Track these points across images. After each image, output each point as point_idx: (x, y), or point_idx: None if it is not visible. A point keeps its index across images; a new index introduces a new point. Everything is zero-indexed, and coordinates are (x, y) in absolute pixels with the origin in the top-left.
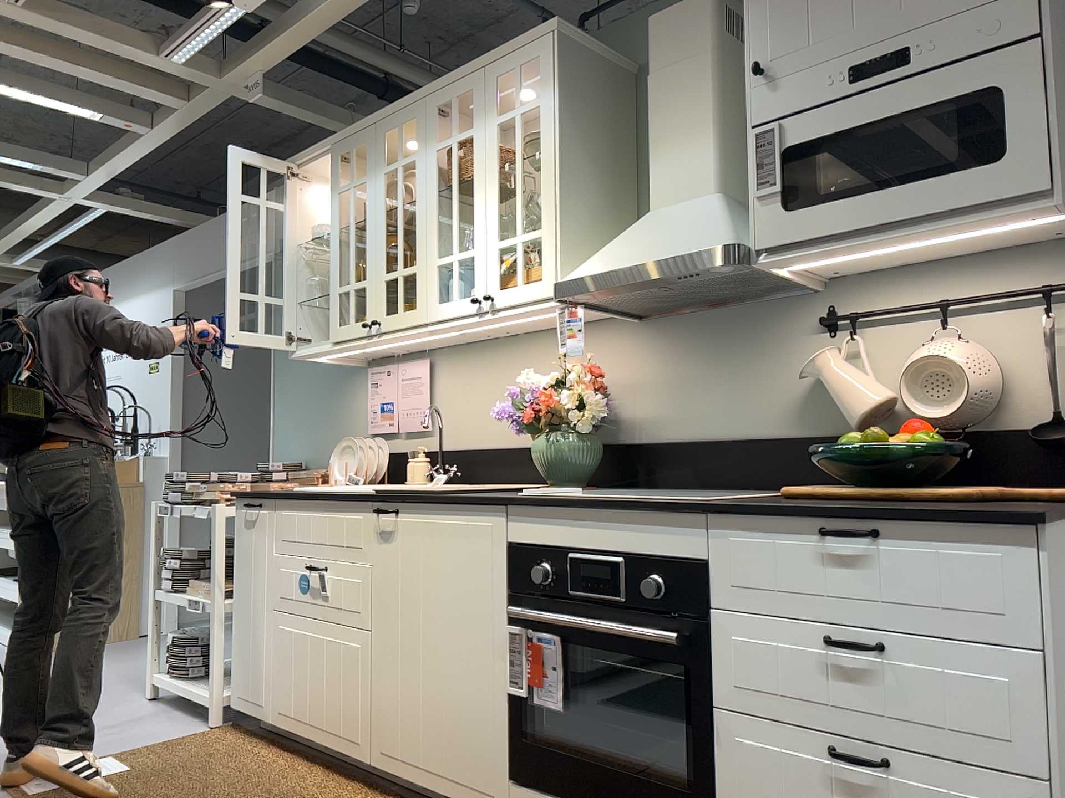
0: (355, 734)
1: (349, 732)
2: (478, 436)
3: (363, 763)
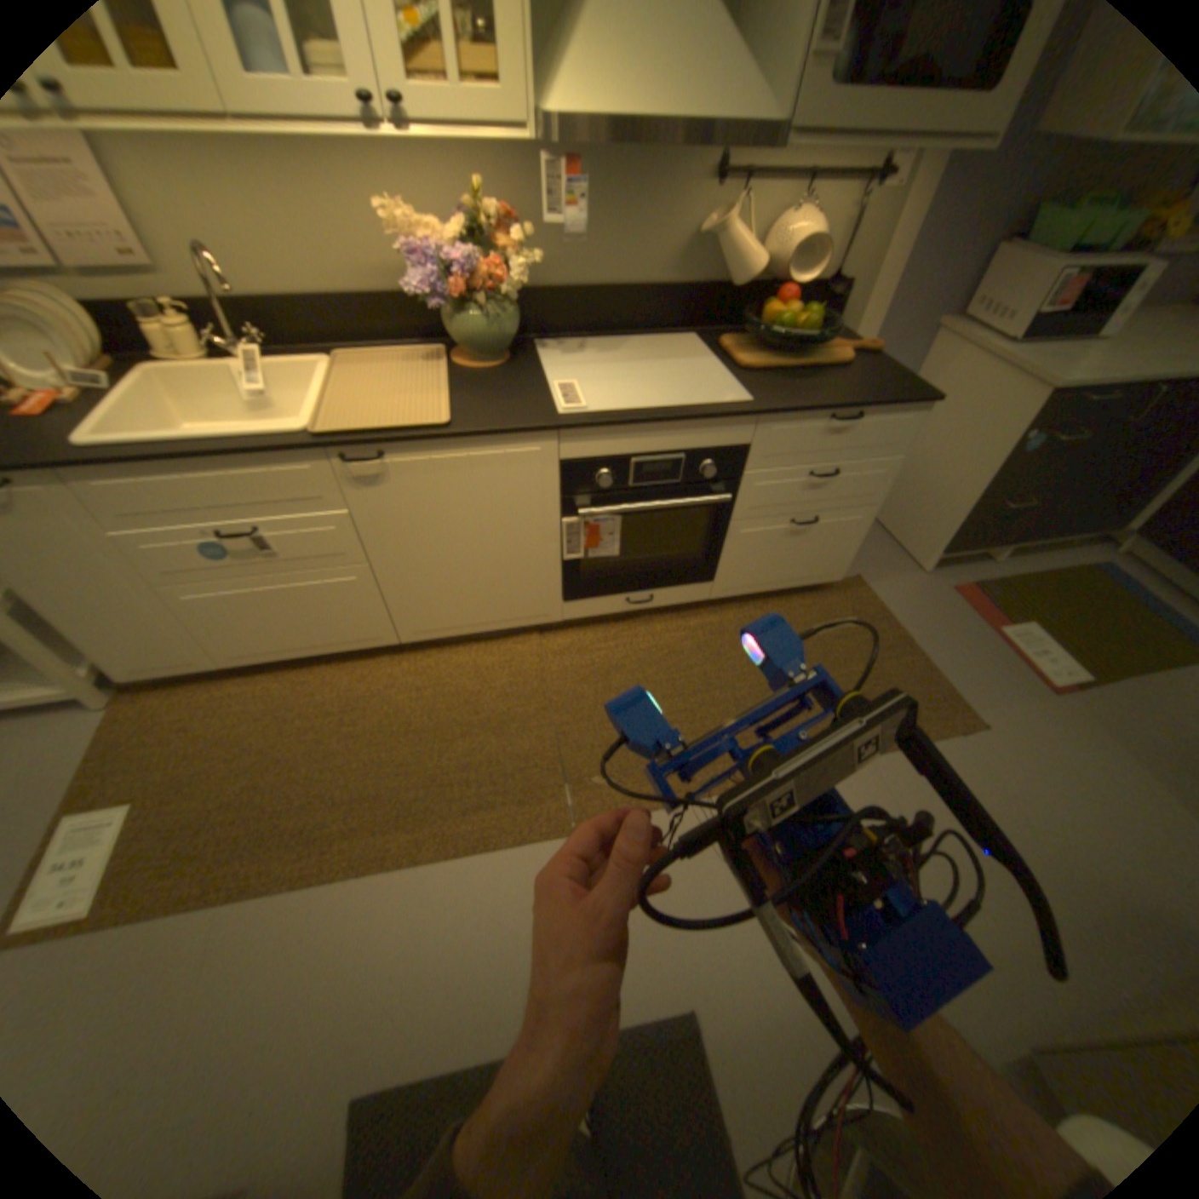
0: (374, 635)
1: (363, 637)
2: (262, 276)
3: (390, 647)
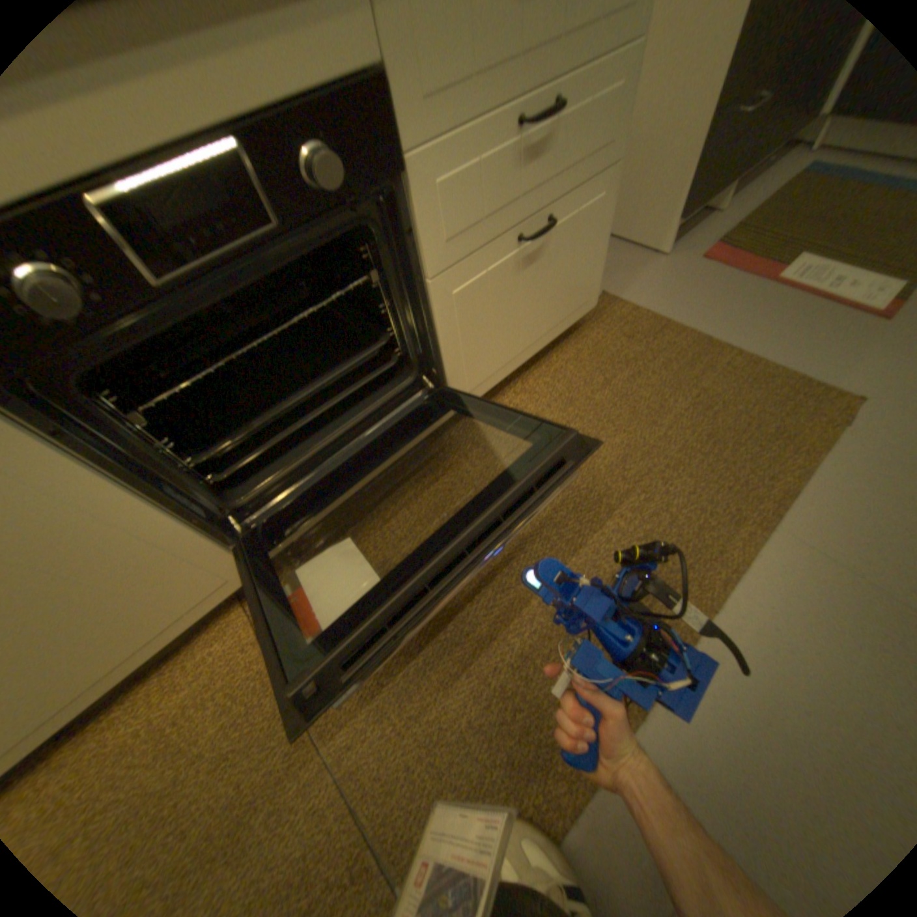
0: None
1: None
2: None
3: None
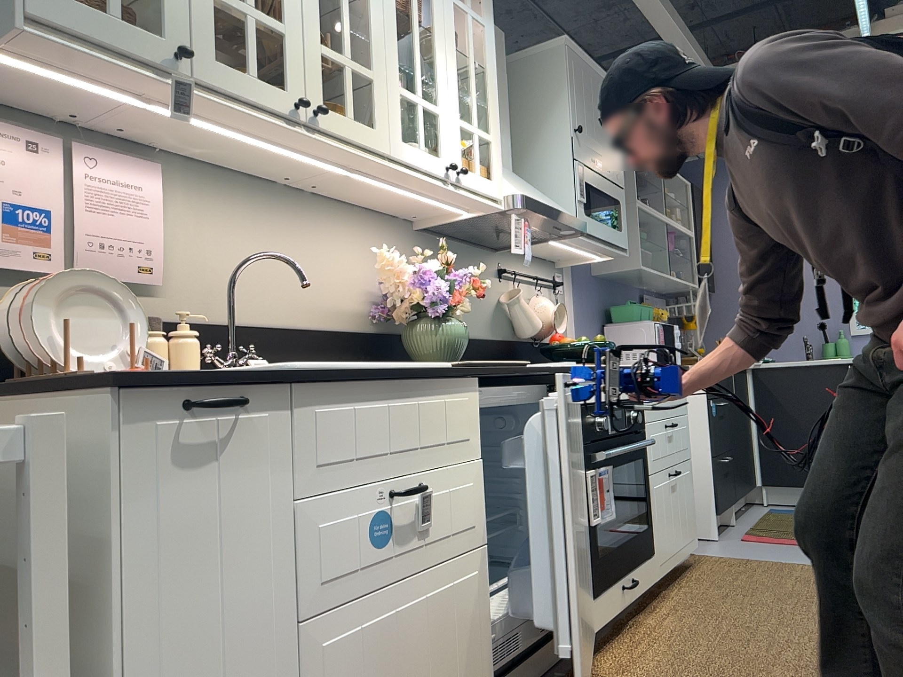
0: None
1: None
2: (249, 307)
3: None
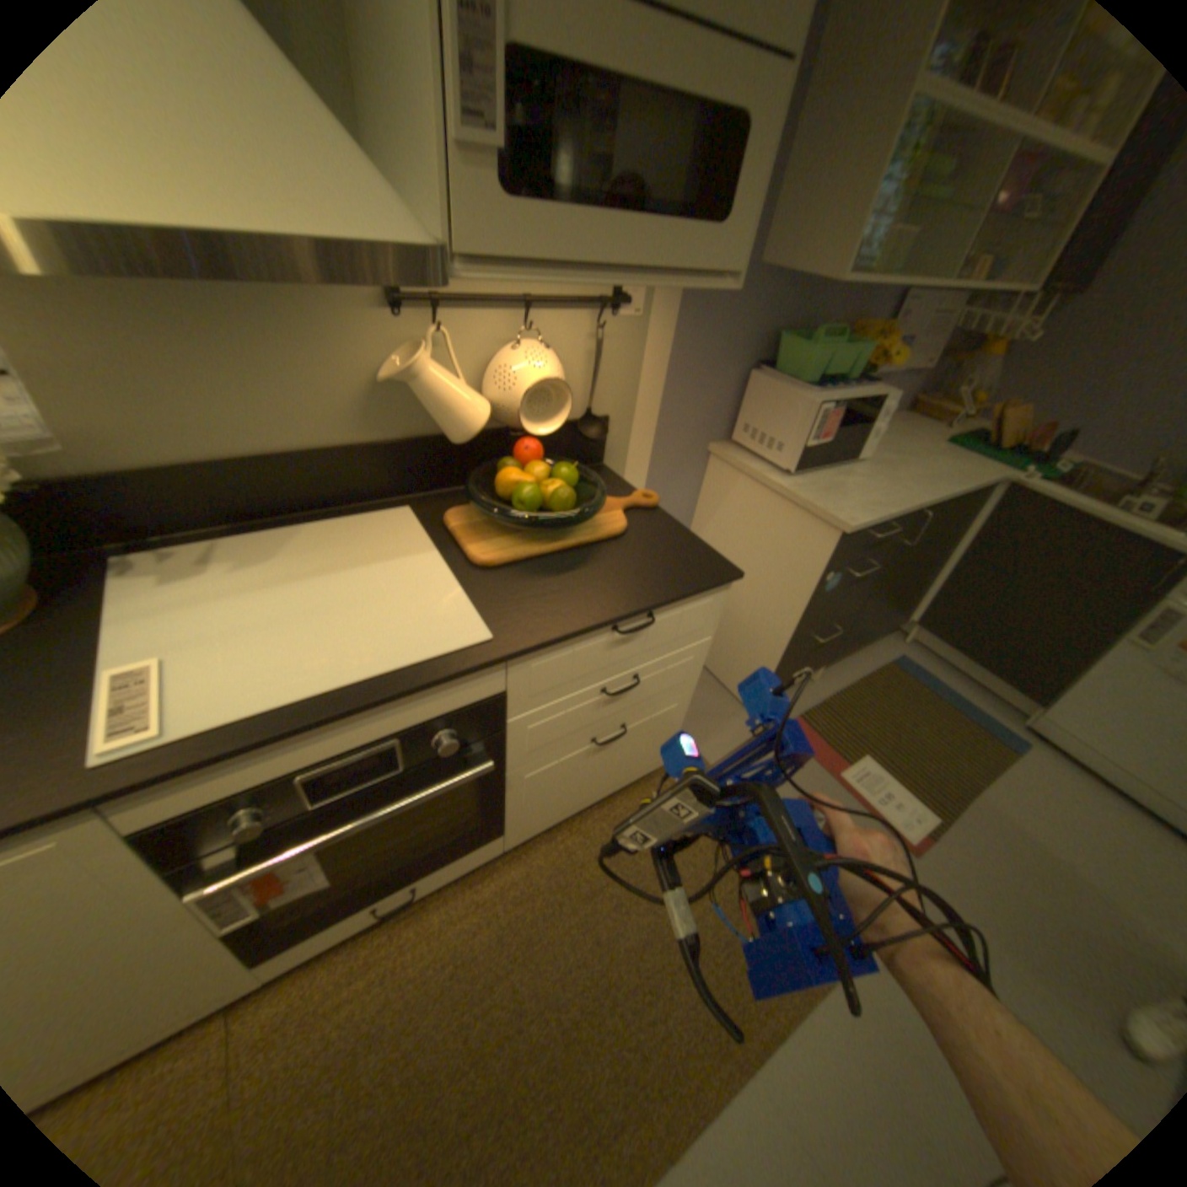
0: None
1: None
2: None
3: None
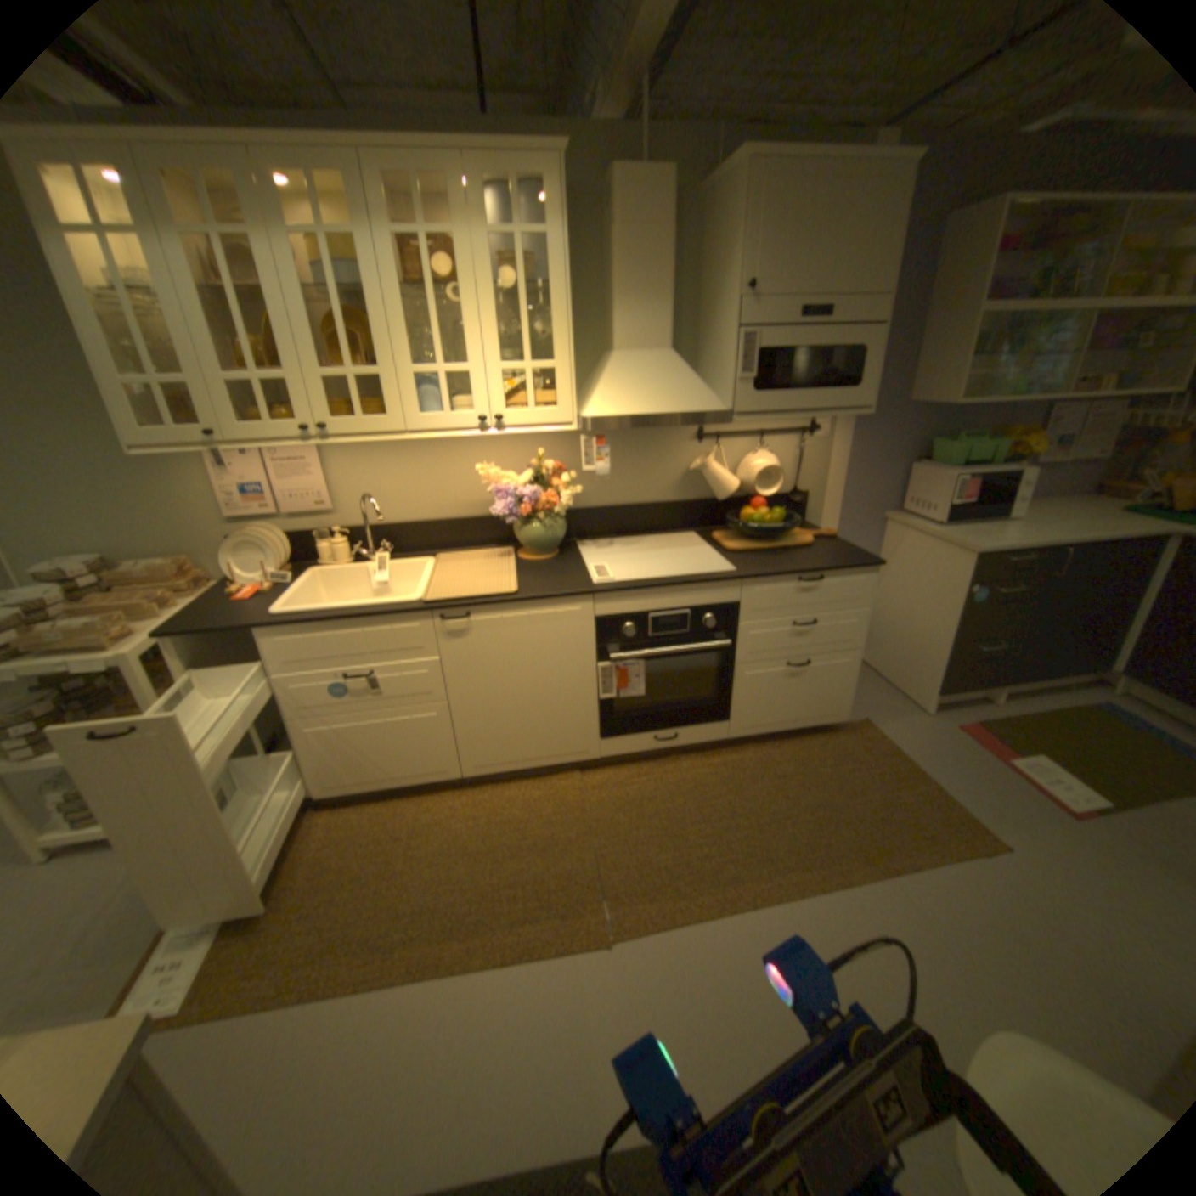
0: (443, 769)
1: (434, 771)
2: (399, 513)
3: (454, 781)
